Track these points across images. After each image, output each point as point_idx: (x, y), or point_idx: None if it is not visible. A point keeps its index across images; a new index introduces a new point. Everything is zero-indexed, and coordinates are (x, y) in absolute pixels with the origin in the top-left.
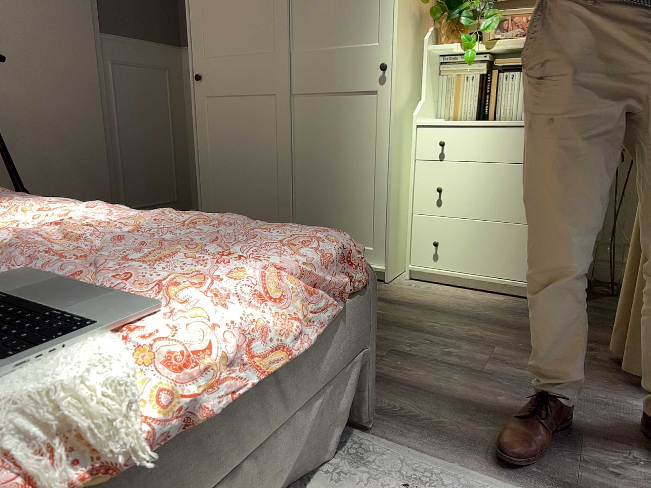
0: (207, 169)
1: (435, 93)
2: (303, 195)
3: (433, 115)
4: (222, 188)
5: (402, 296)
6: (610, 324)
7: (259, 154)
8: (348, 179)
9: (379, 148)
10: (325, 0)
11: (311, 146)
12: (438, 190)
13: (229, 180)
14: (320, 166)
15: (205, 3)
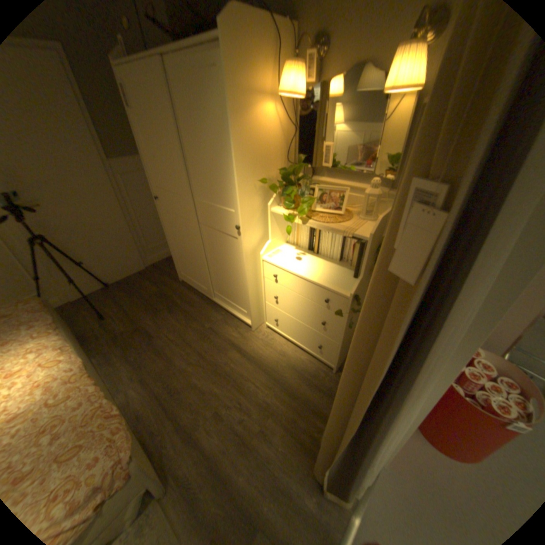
0: (172, 246)
1: (285, 228)
2: (214, 274)
3: (282, 241)
4: (181, 257)
5: (253, 347)
6: None
7: (191, 248)
8: (232, 276)
9: (243, 268)
10: (204, 172)
11: (213, 253)
12: (274, 297)
13: (182, 254)
14: (219, 264)
15: (148, 154)
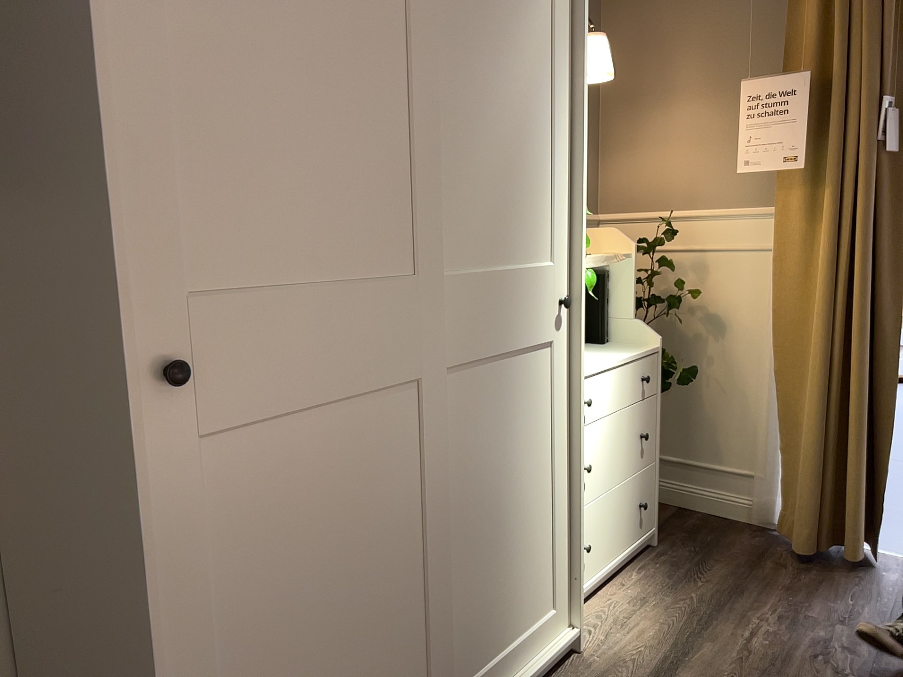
0: None
1: None
2: (459, 582)
3: None
4: None
5: (635, 639)
6: (694, 534)
7: (385, 539)
8: (522, 504)
9: (556, 433)
10: (488, 177)
11: (471, 469)
12: (586, 467)
13: (302, 666)
14: (484, 505)
15: (209, 106)
